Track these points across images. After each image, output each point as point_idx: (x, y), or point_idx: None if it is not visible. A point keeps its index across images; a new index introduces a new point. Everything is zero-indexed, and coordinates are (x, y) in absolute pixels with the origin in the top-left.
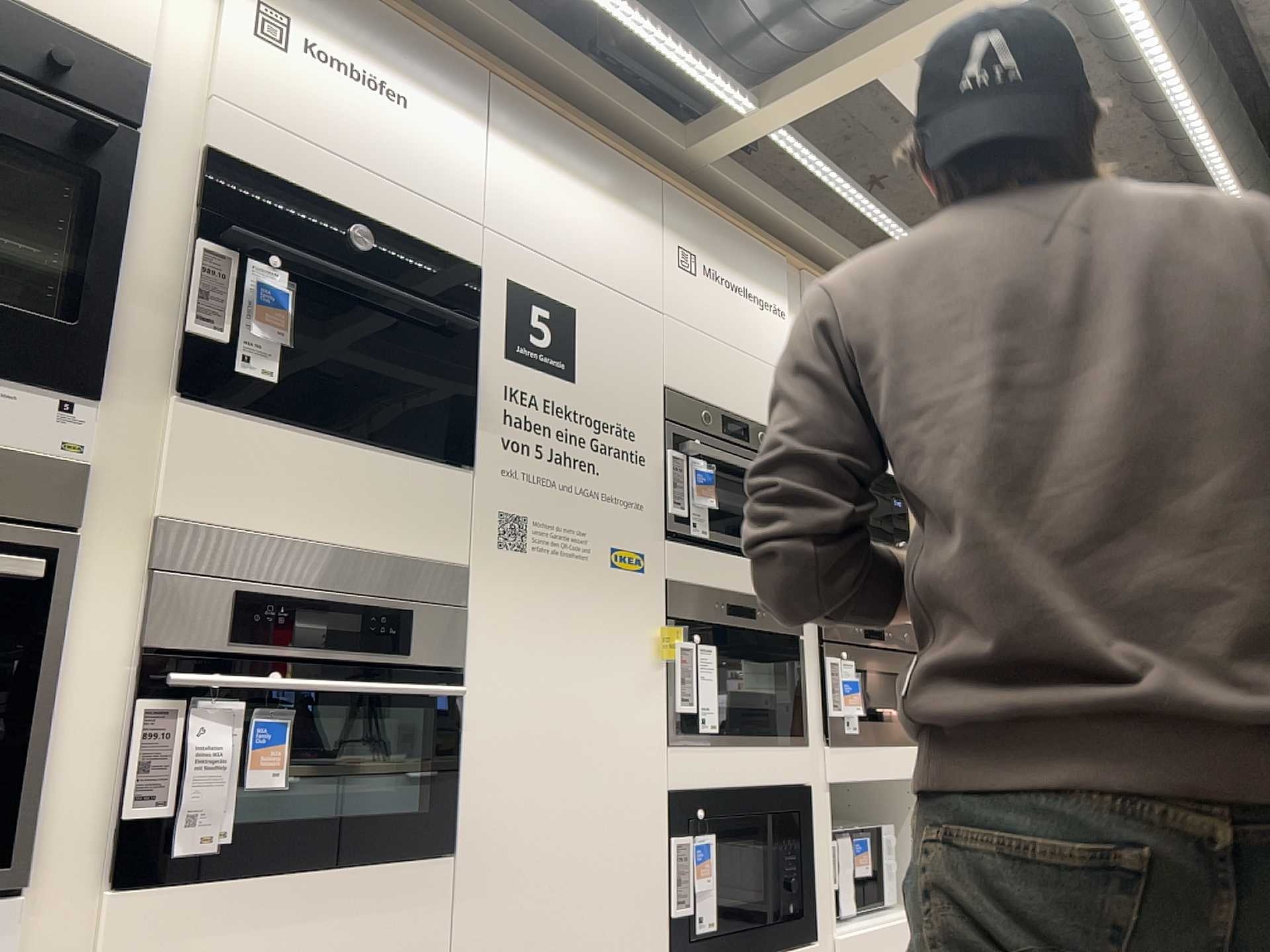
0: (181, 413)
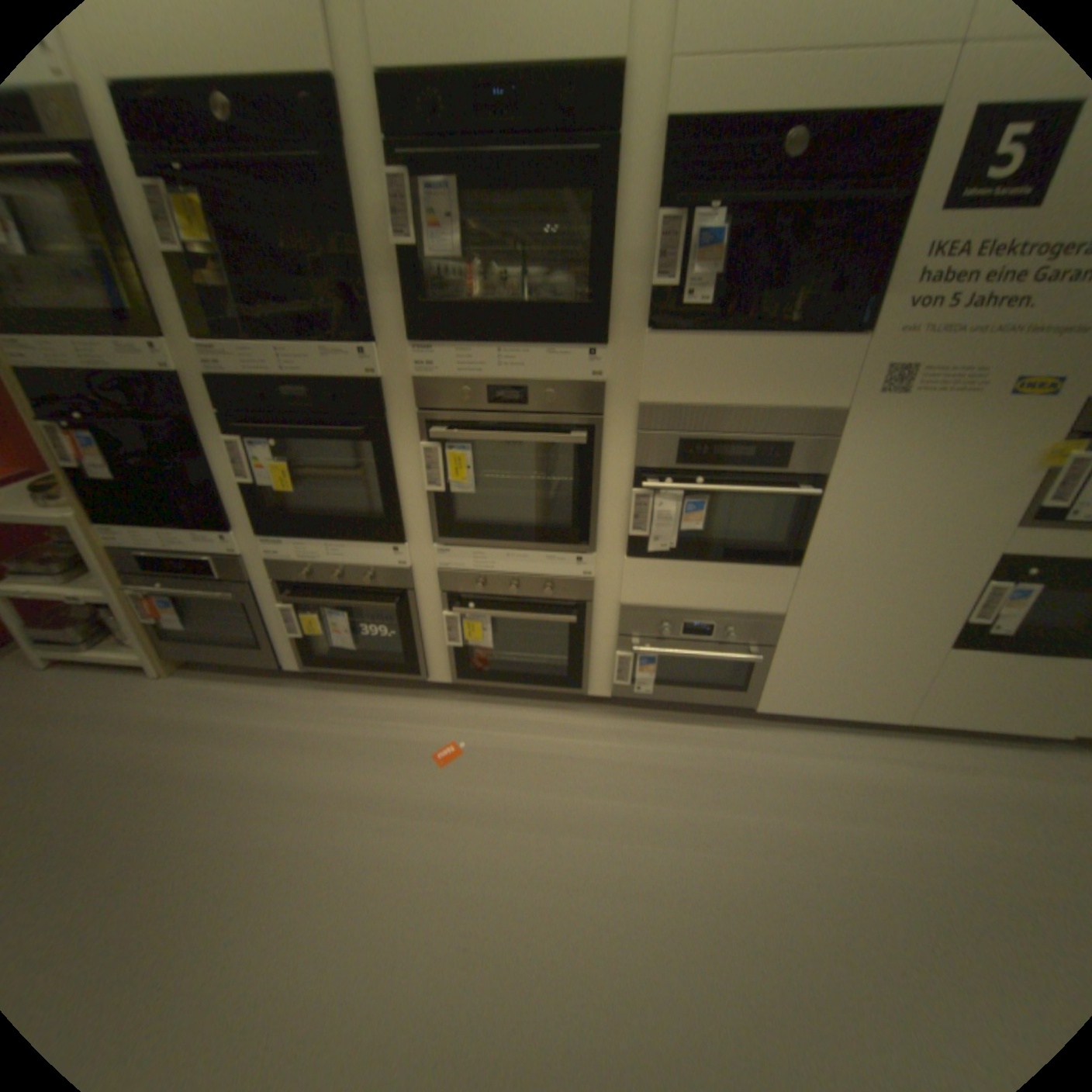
0: (650, 341)
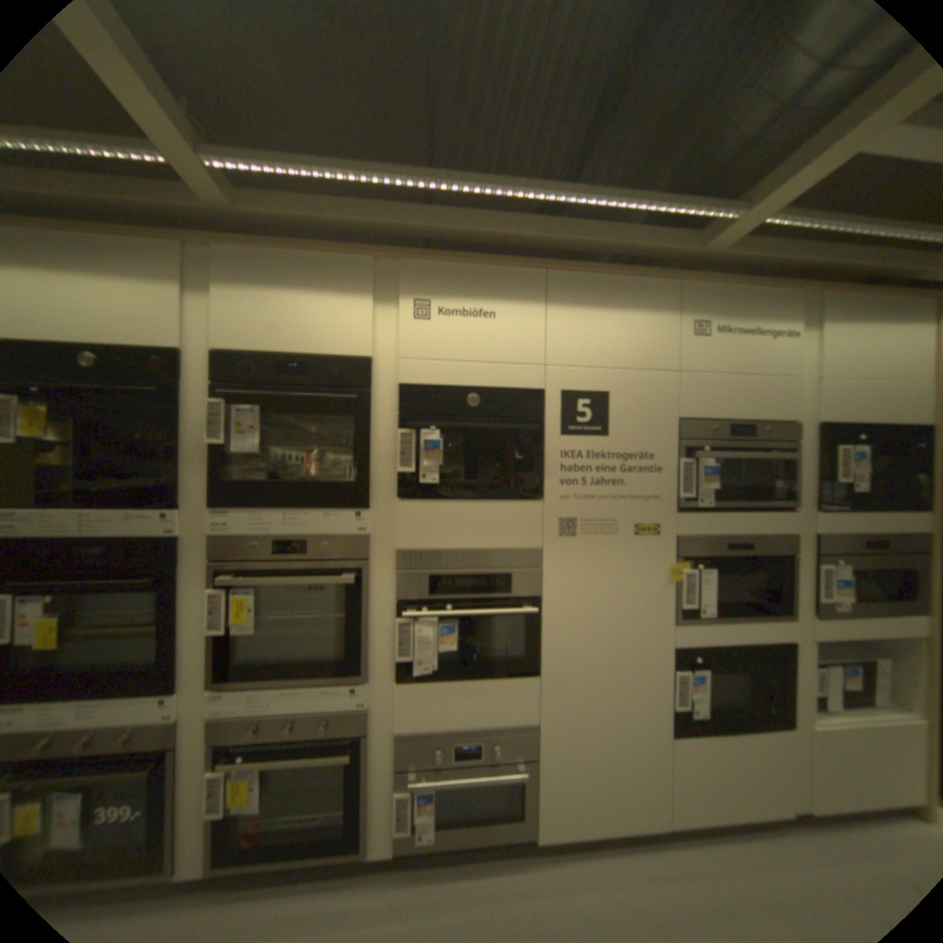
0: (399, 507)
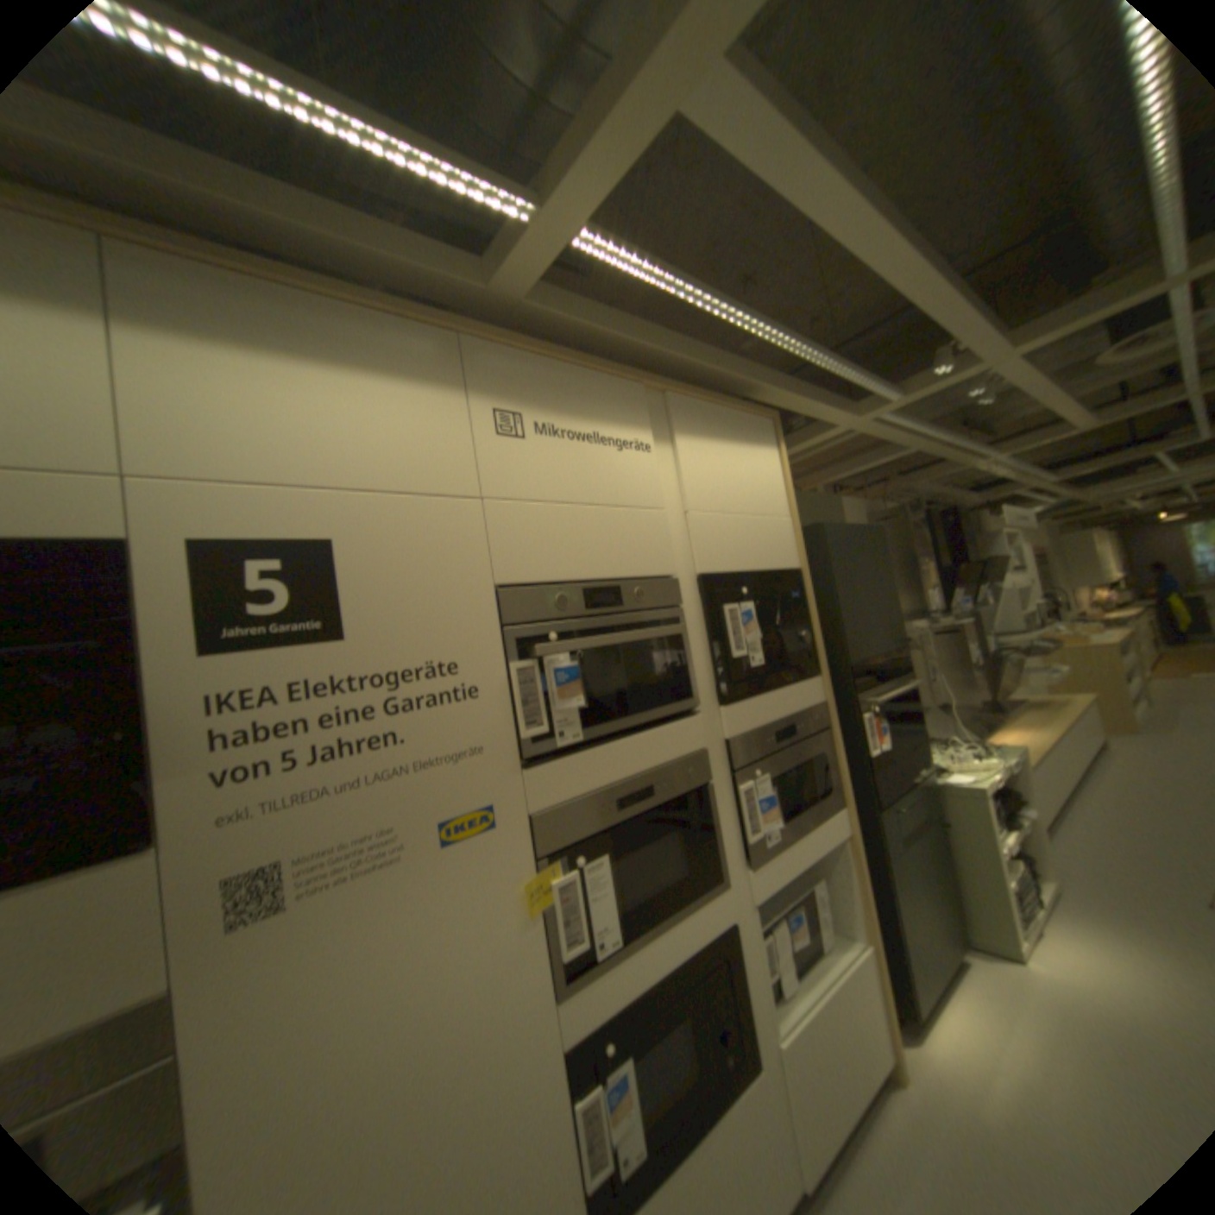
0: None
